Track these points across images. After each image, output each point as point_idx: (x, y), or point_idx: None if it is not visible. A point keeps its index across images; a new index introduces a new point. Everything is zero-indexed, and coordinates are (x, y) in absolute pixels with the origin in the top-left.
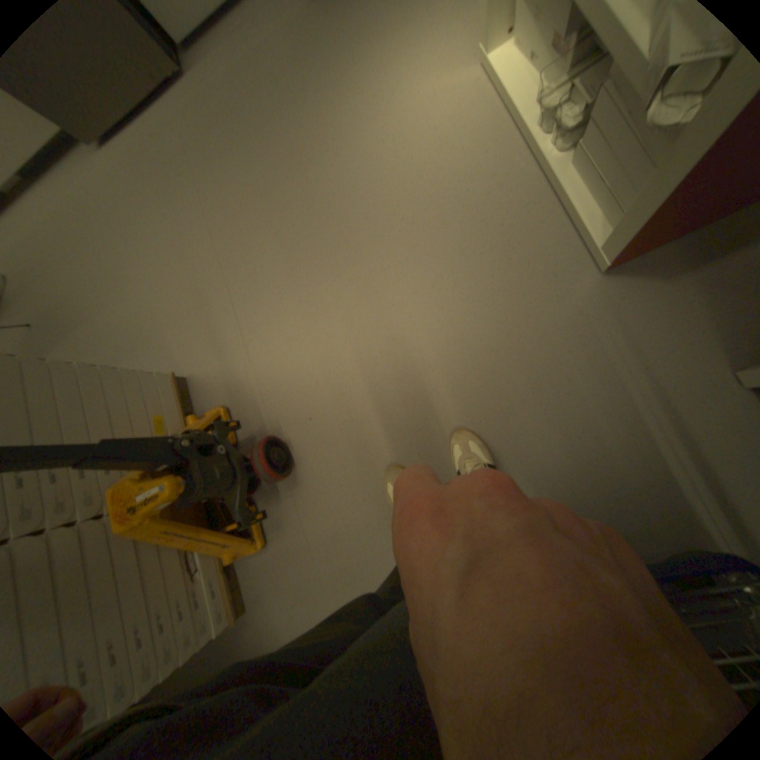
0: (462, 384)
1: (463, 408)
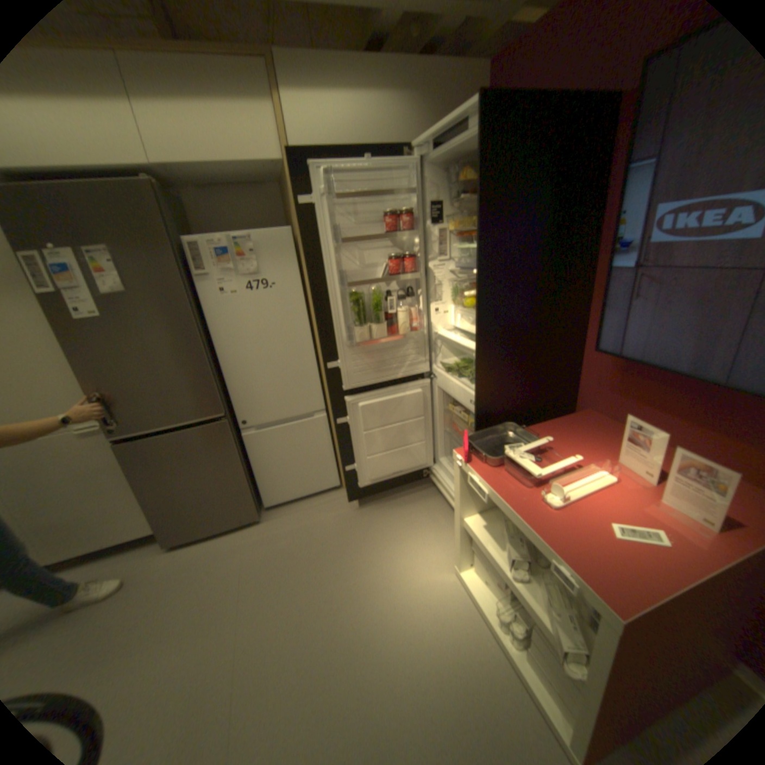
0: None
1: None
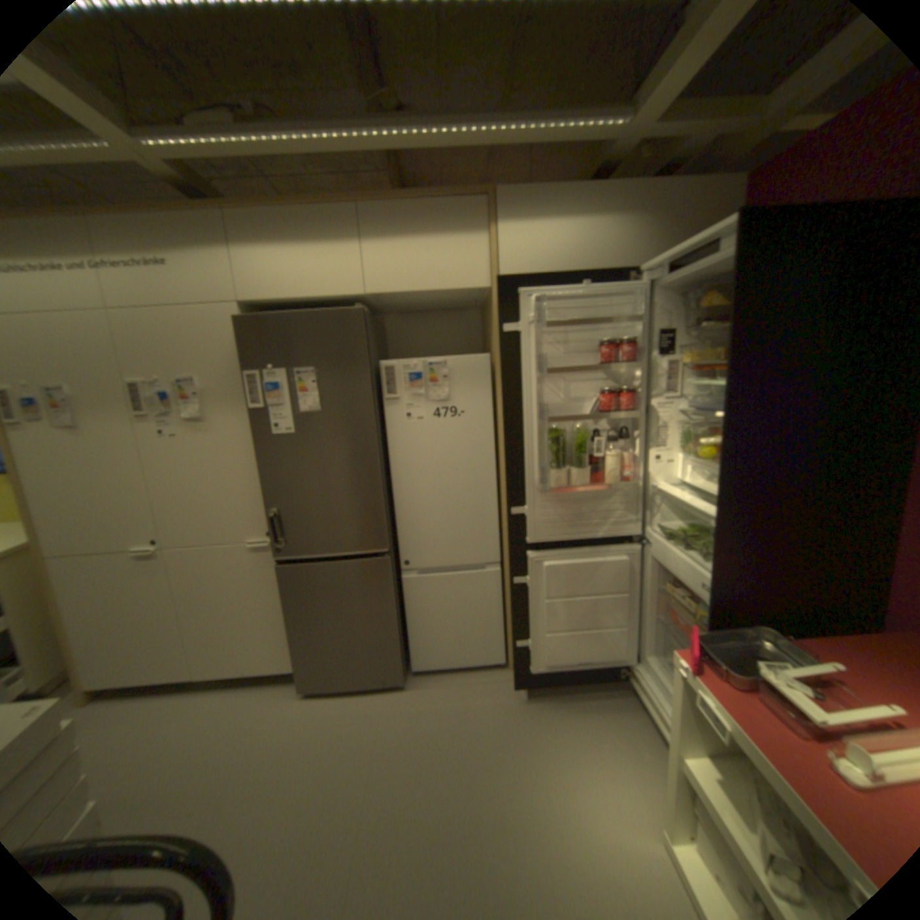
0: None
1: None
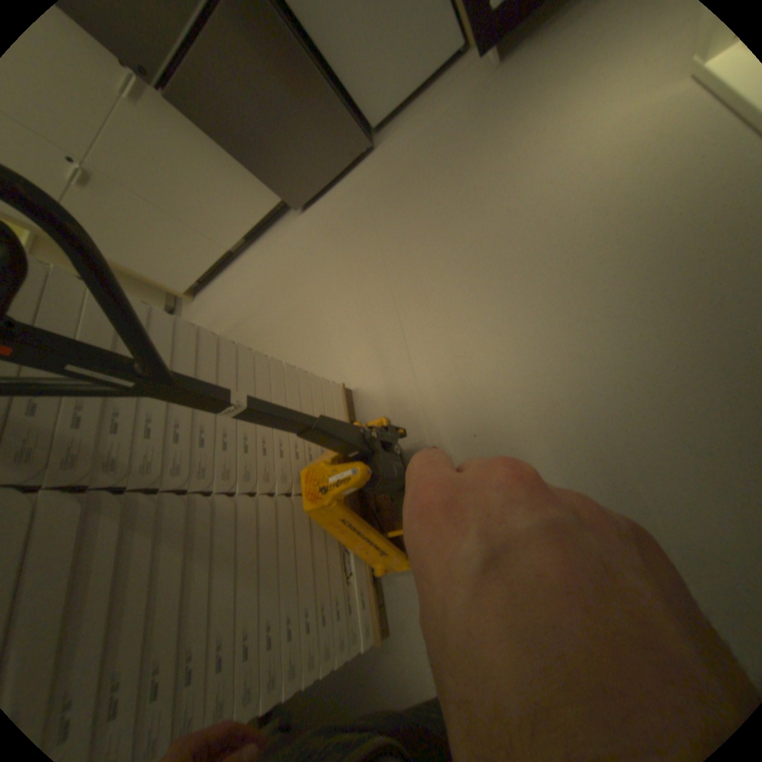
0: (680, 407)
1: (683, 436)
